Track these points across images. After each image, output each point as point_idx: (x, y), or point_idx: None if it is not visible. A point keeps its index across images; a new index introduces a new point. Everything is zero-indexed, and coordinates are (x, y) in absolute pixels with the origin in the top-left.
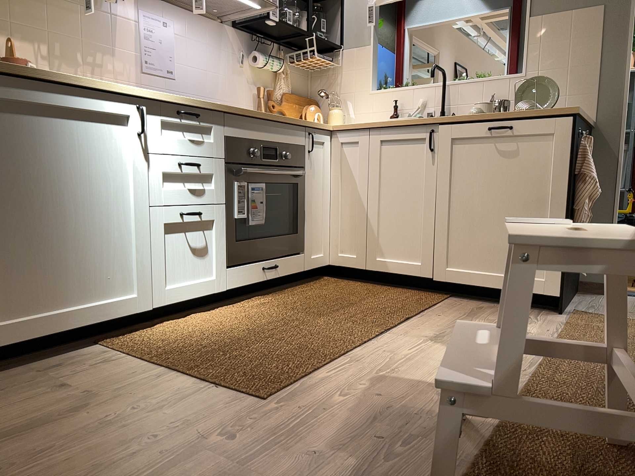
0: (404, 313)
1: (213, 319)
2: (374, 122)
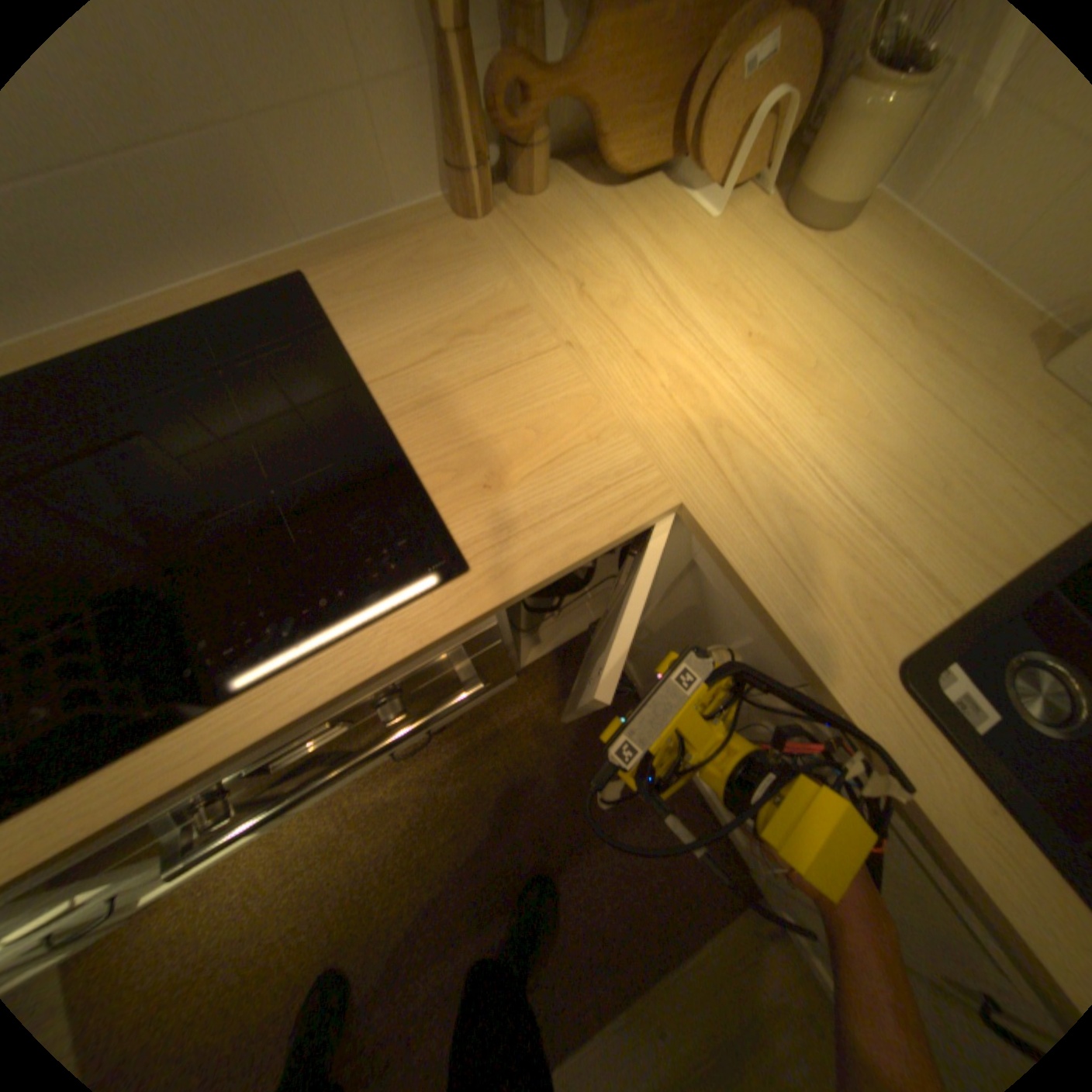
0: (590, 1014)
1: (259, 892)
2: (850, 711)
